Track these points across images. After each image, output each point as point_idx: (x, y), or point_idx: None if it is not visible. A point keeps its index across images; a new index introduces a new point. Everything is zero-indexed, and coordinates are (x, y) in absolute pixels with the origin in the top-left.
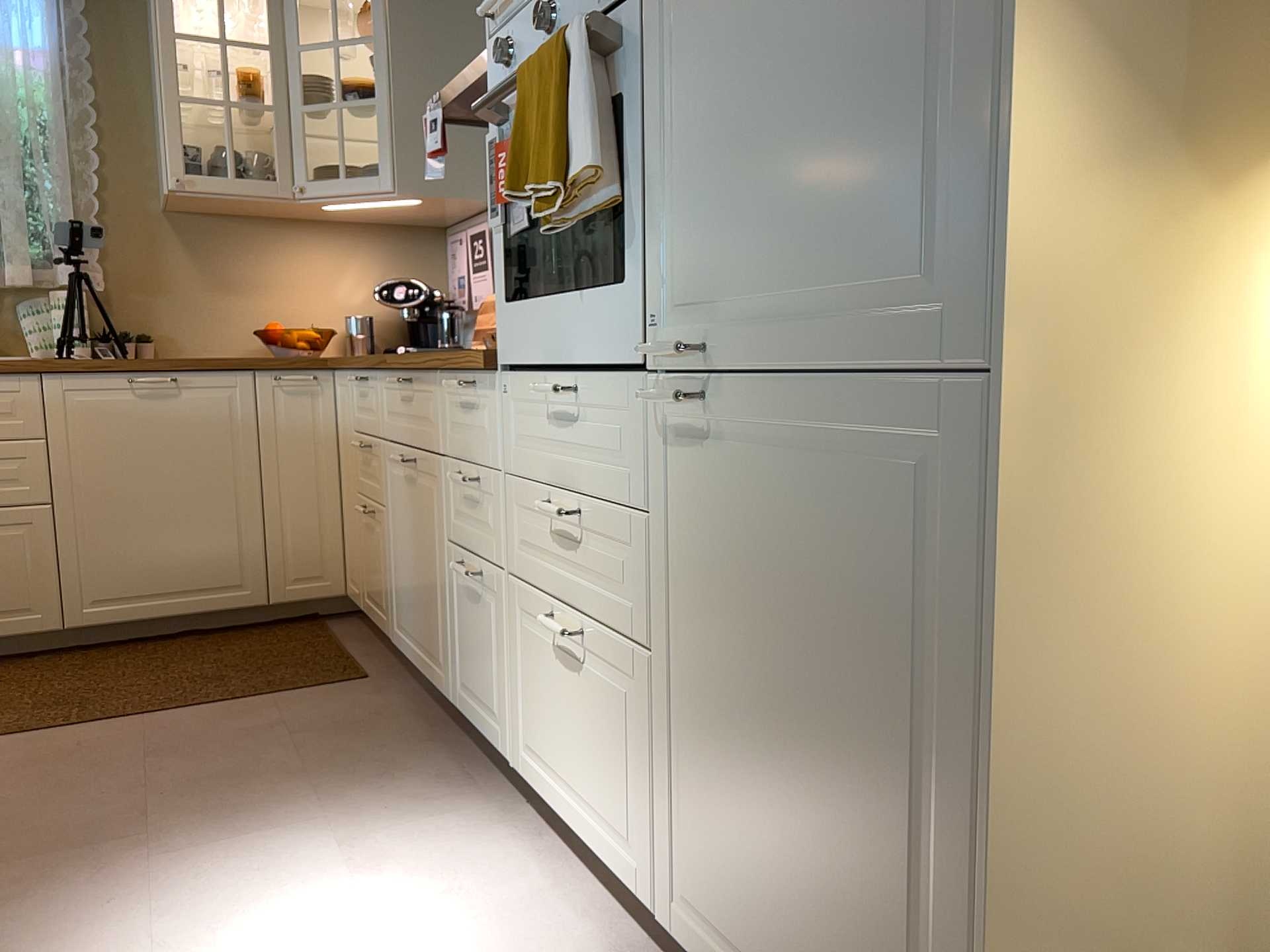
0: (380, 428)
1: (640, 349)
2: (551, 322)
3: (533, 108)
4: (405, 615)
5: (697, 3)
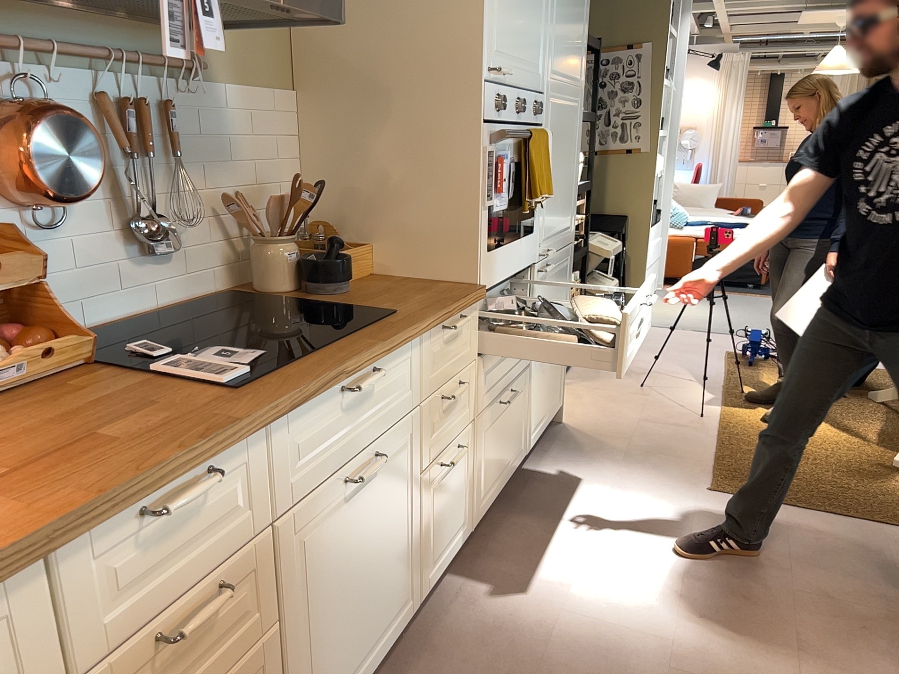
0: (262, 516)
1: (535, 256)
2: (509, 256)
3: (540, 158)
4: (338, 671)
5: (552, 144)
